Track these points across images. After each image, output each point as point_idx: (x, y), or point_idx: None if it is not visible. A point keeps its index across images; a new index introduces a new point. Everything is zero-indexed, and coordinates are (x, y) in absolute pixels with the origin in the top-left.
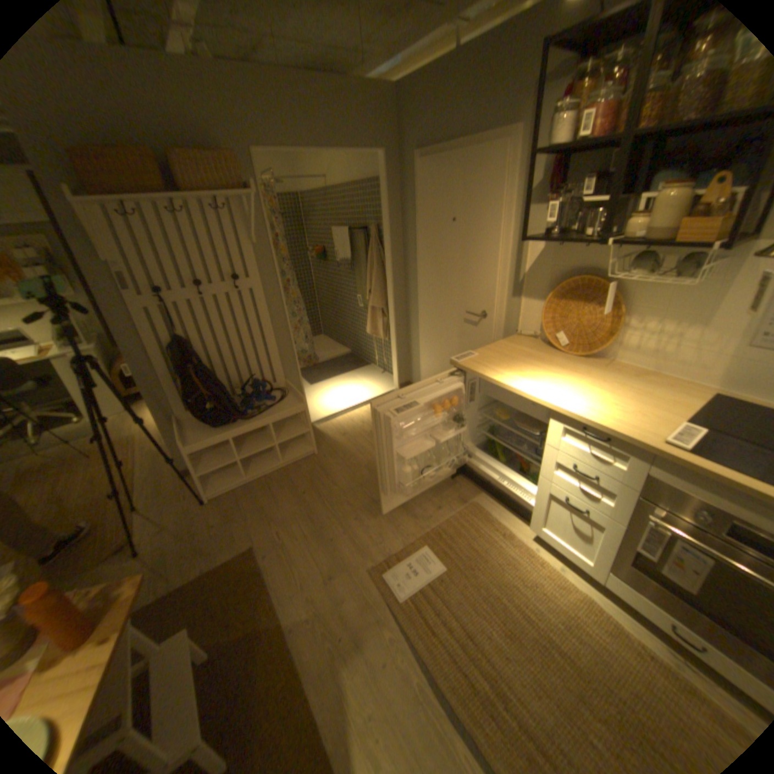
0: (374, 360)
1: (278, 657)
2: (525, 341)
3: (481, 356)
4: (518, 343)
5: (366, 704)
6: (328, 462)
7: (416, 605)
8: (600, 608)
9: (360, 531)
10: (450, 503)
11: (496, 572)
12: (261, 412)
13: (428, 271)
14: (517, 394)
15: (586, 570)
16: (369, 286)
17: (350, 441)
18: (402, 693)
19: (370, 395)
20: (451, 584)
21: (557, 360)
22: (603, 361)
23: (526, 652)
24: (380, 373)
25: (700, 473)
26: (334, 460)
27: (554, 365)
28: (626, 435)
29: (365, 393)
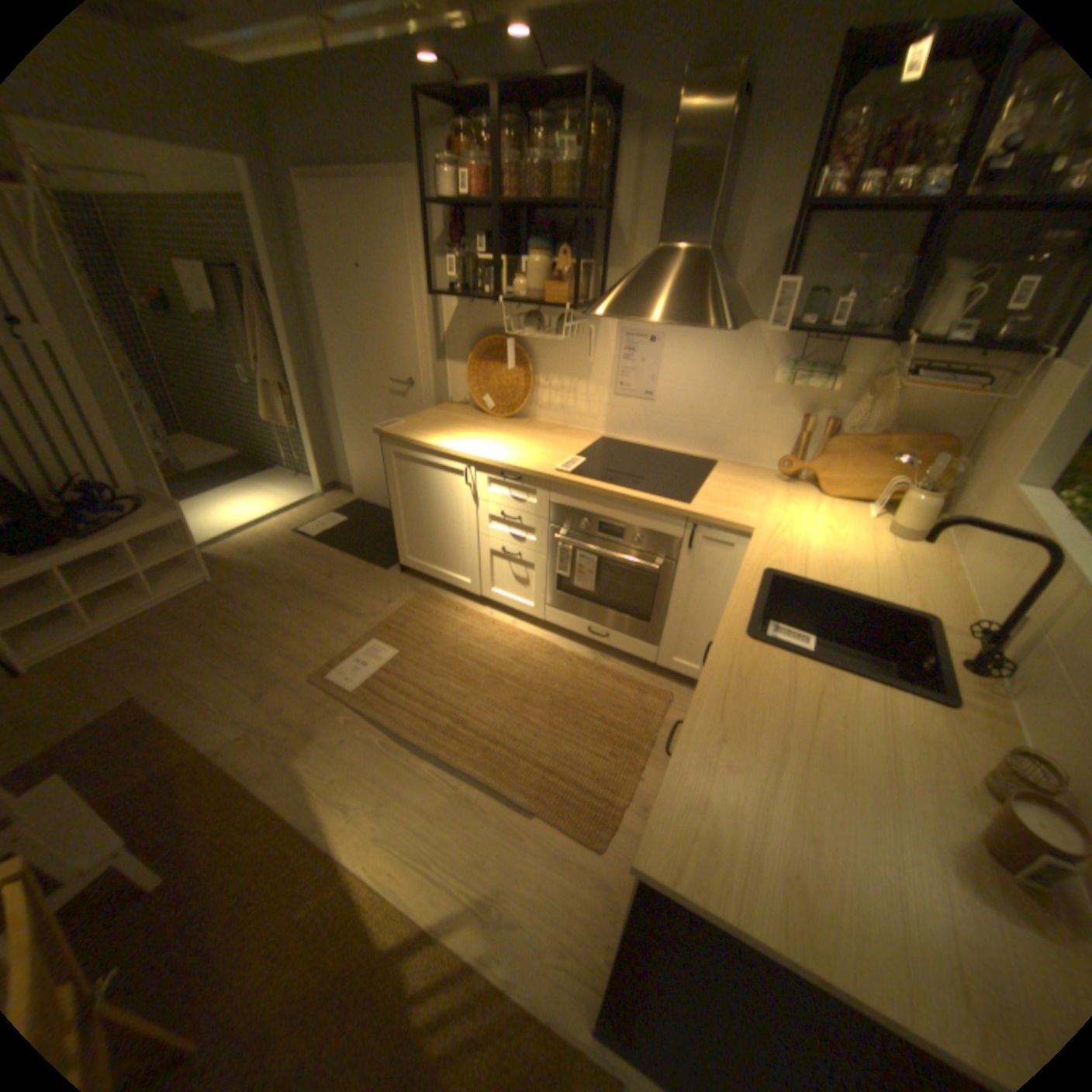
0: (279, 461)
1: (205, 779)
2: (455, 409)
3: (407, 424)
4: (448, 410)
5: (324, 776)
6: (230, 588)
7: (370, 687)
8: (542, 640)
9: (292, 645)
10: (400, 596)
11: (452, 639)
12: (101, 529)
13: (335, 330)
14: (444, 454)
15: (529, 613)
16: (253, 352)
17: (259, 560)
18: (363, 754)
19: (280, 504)
20: (406, 661)
21: (483, 423)
22: (523, 422)
23: (480, 687)
24: (291, 477)
25: (575, 488)
26: (239, 584)
27: (480, 427)
28: (528, 470)
29: (271, 503)
